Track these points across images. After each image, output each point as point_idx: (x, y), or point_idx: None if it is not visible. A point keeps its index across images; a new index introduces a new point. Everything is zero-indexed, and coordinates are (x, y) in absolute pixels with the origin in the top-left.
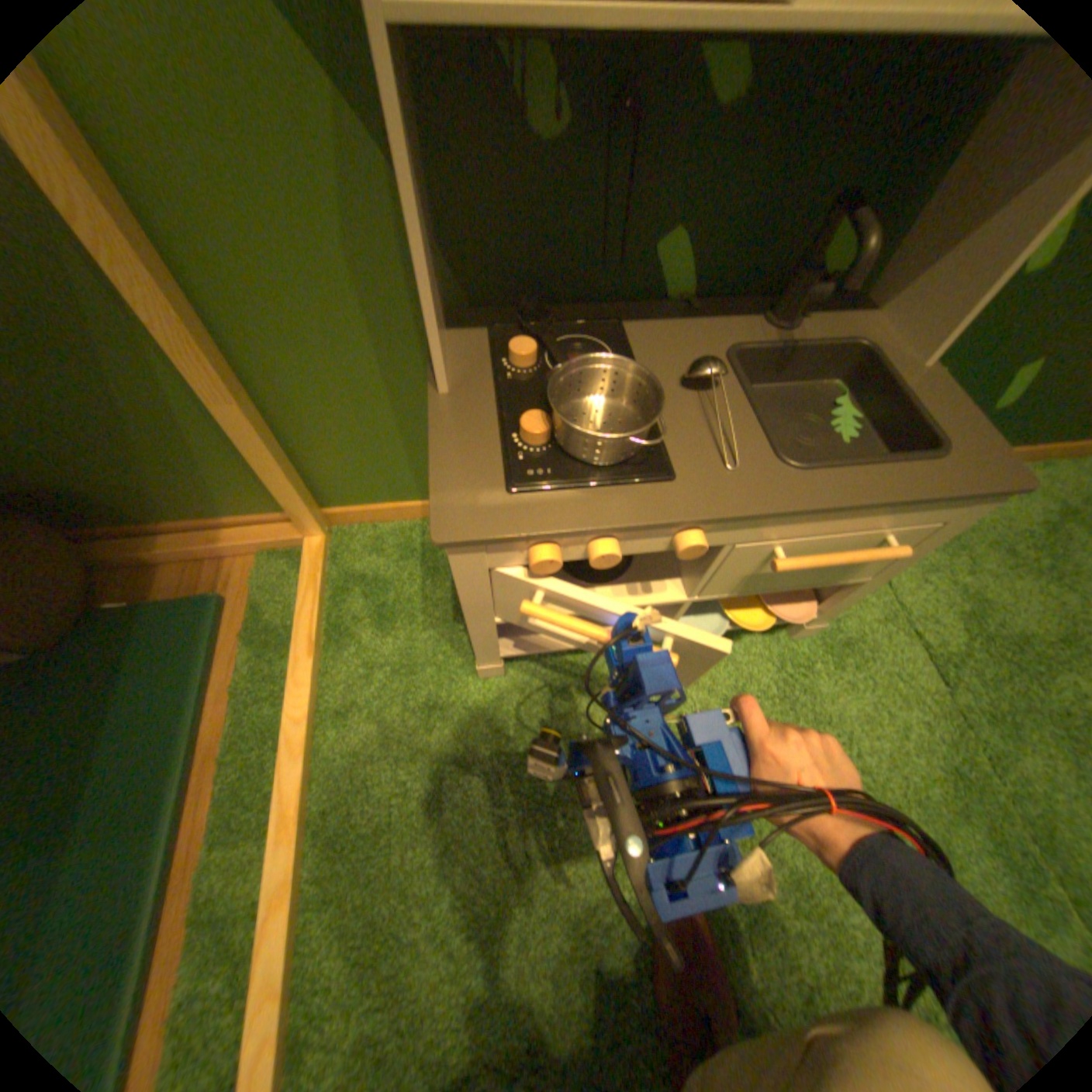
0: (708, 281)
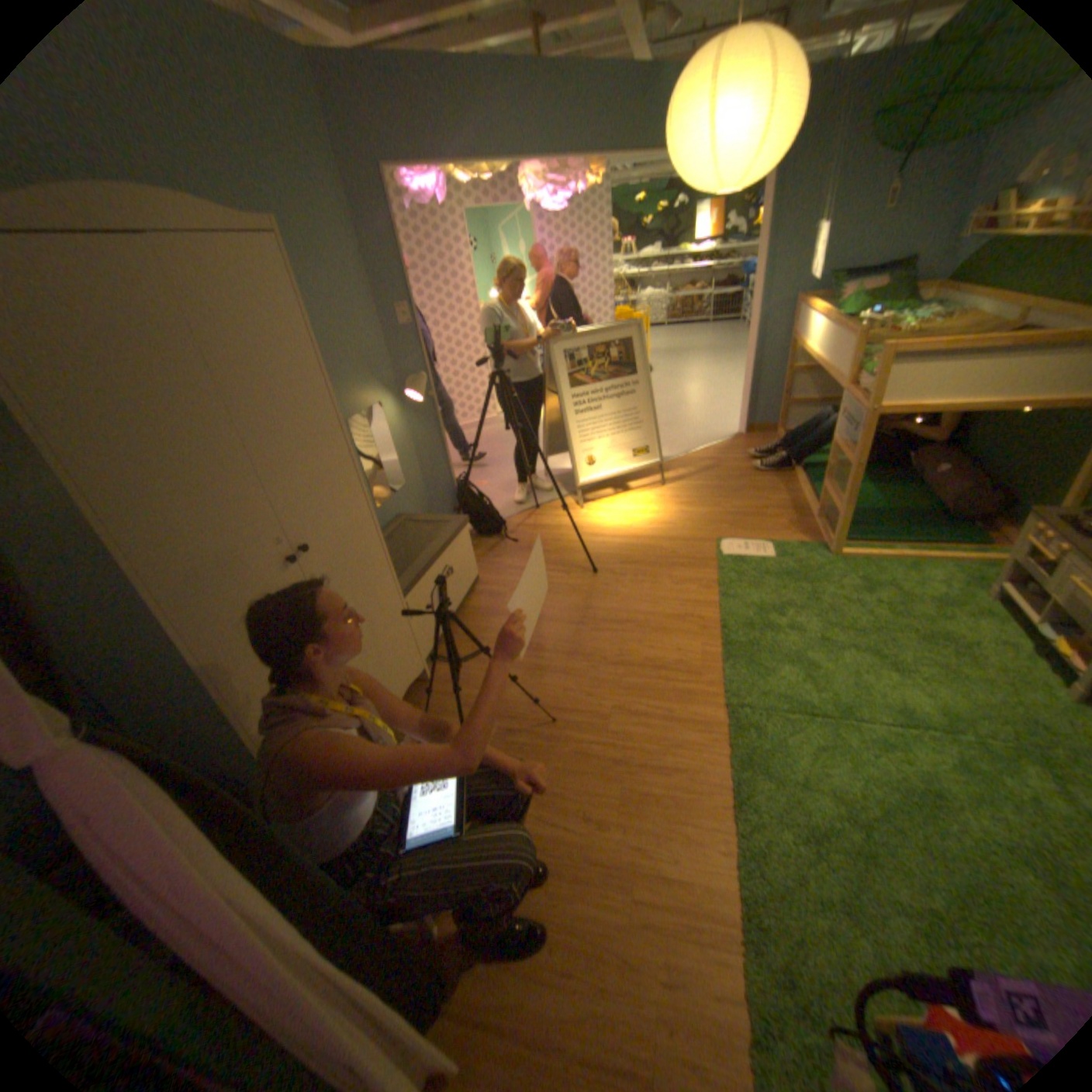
0: None
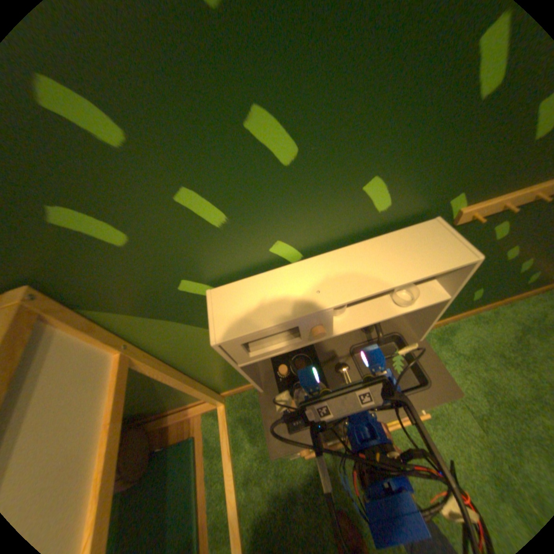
0: None
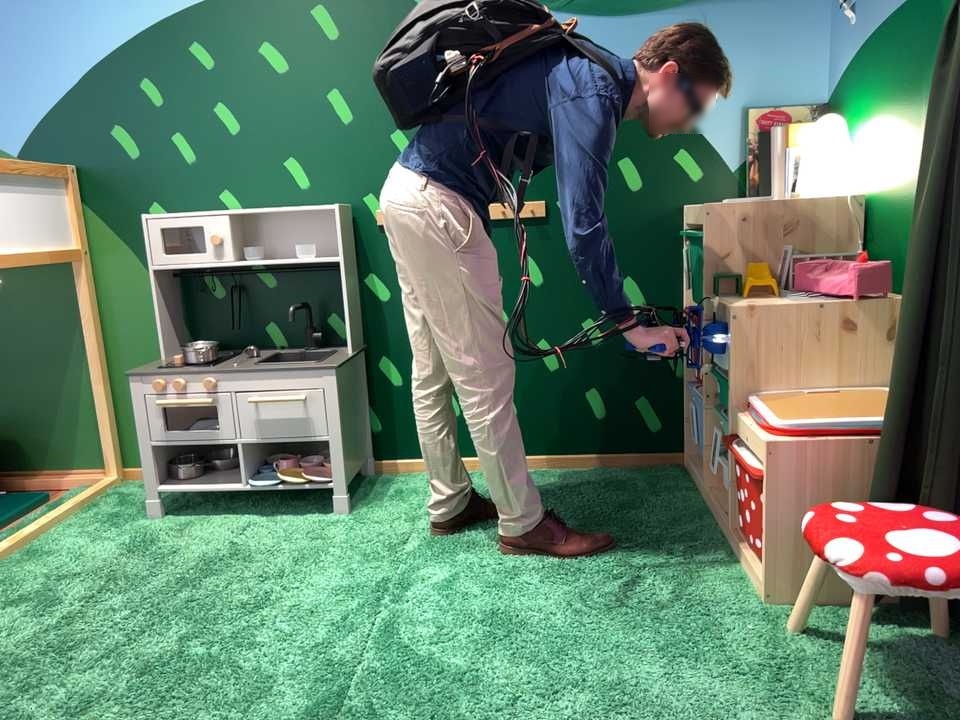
0: (288, 340)
